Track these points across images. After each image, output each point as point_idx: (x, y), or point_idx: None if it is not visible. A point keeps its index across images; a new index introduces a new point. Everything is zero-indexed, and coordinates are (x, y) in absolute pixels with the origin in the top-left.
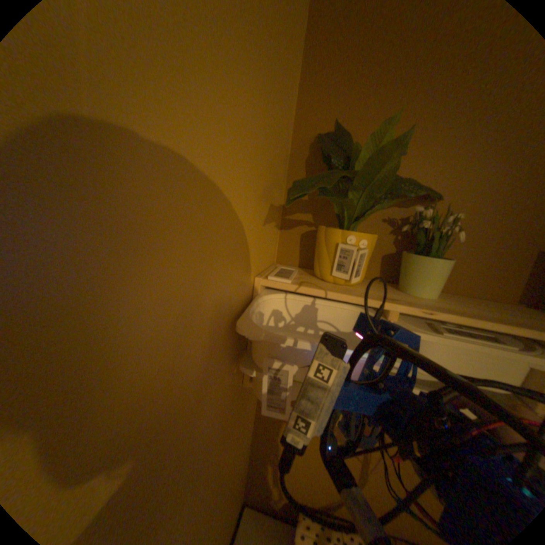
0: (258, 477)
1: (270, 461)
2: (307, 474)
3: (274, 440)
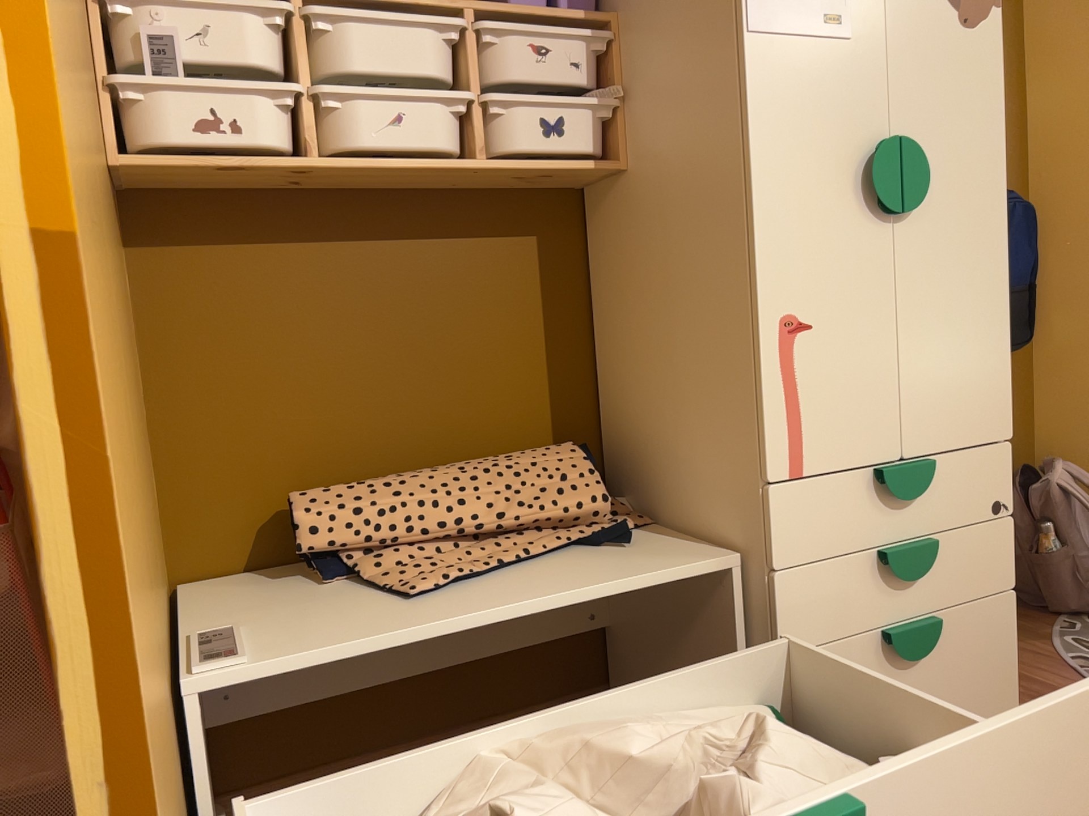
0: (182, 504)
1: (198, 449)
2: (277, 439)
3: (191, 396)
